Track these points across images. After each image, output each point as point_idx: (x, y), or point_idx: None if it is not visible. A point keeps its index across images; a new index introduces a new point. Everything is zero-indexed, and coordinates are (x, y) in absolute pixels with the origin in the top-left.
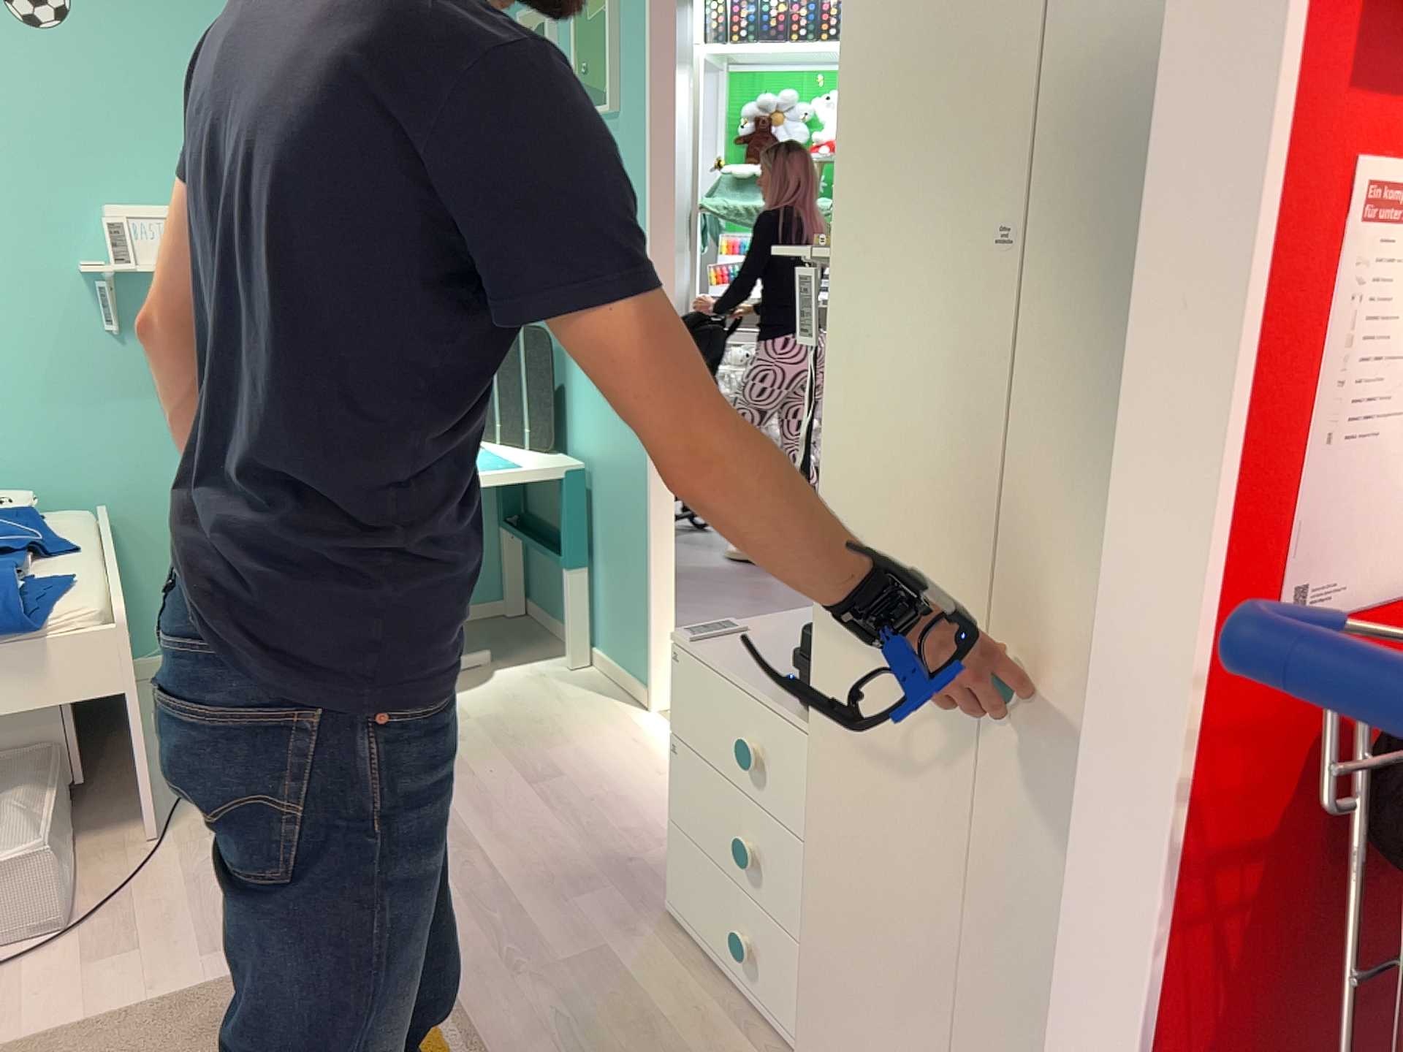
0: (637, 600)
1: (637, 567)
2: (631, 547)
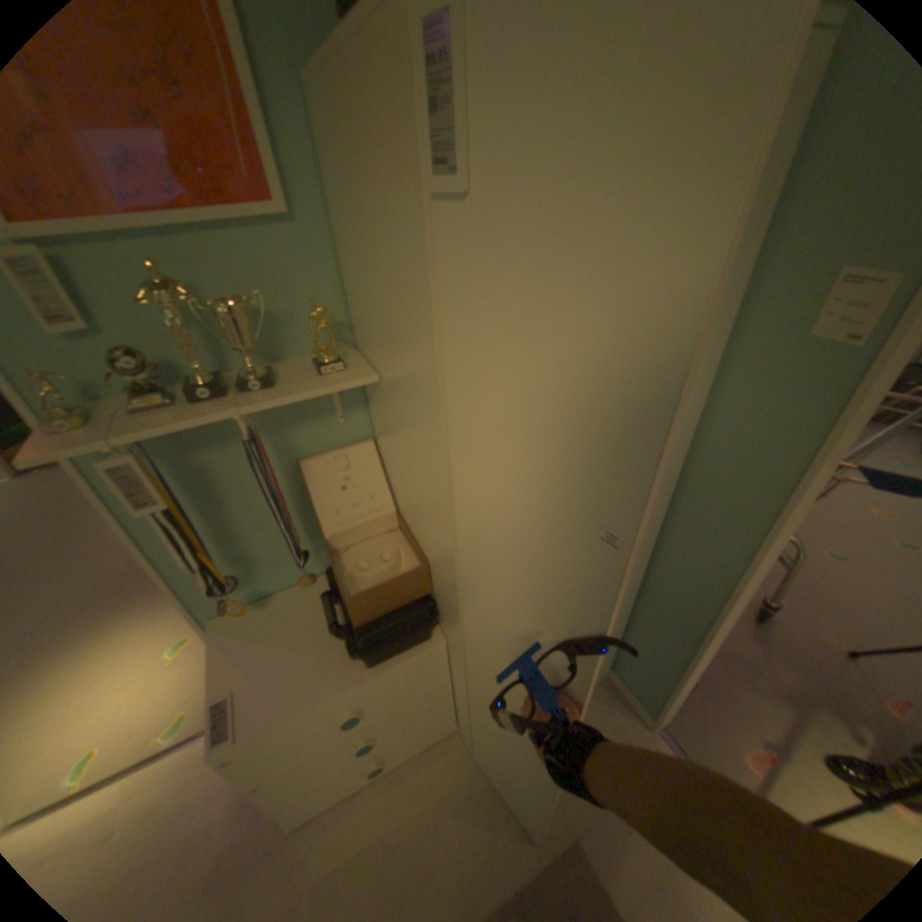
0: None
1: None
2: None
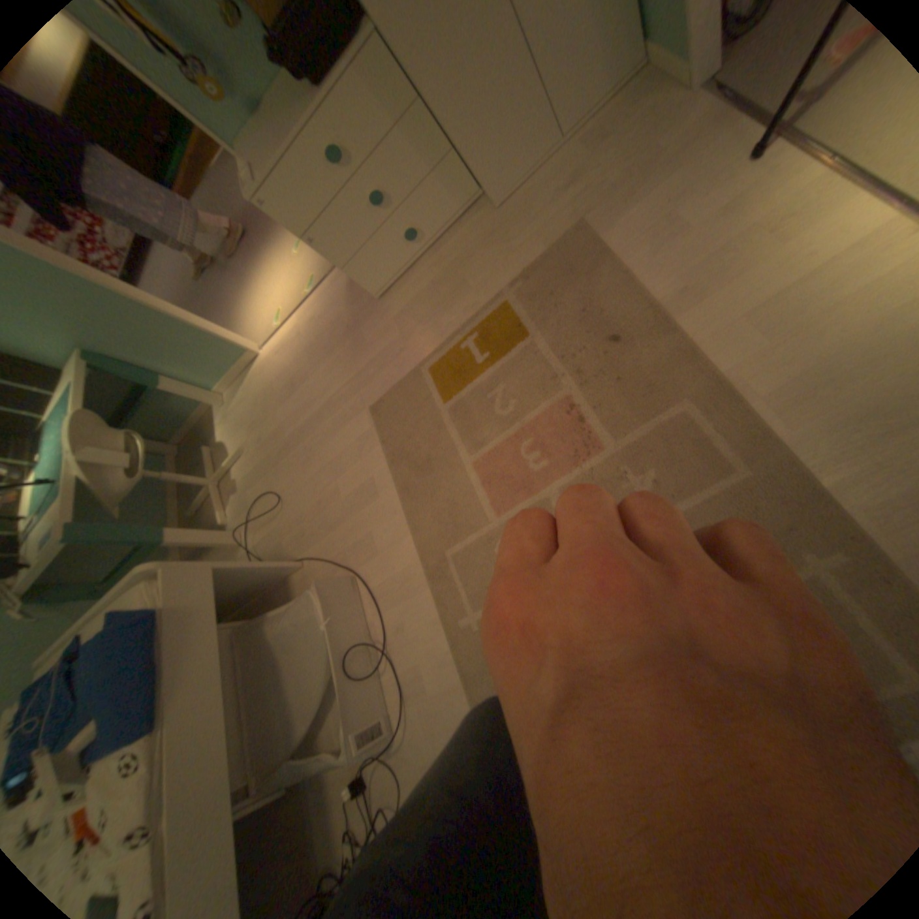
0: (188, 336)
1: (165, 327)
2: (149, 327)
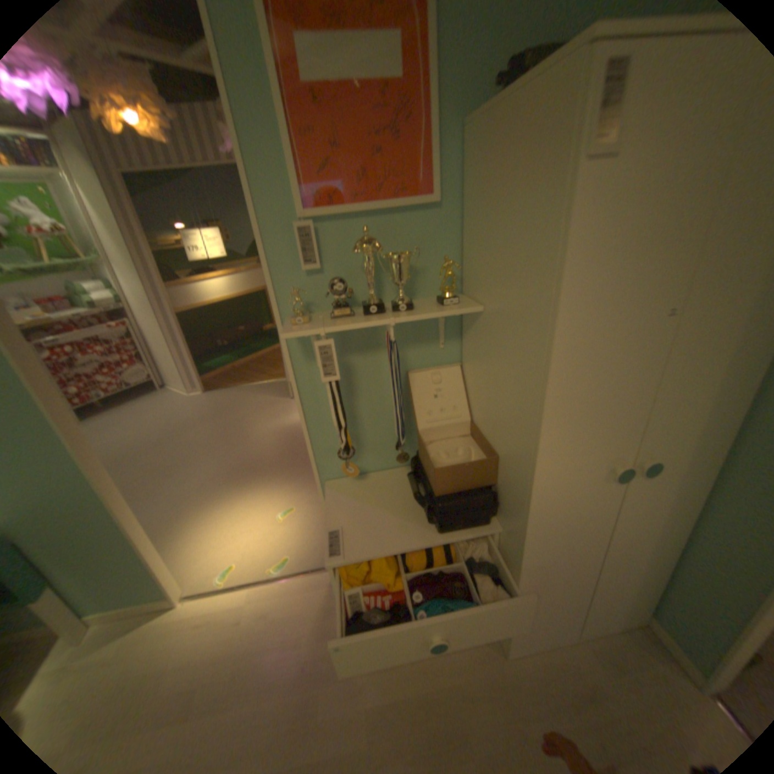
0: (125, 568)
1: (114, 553)
2: (99, 547)
